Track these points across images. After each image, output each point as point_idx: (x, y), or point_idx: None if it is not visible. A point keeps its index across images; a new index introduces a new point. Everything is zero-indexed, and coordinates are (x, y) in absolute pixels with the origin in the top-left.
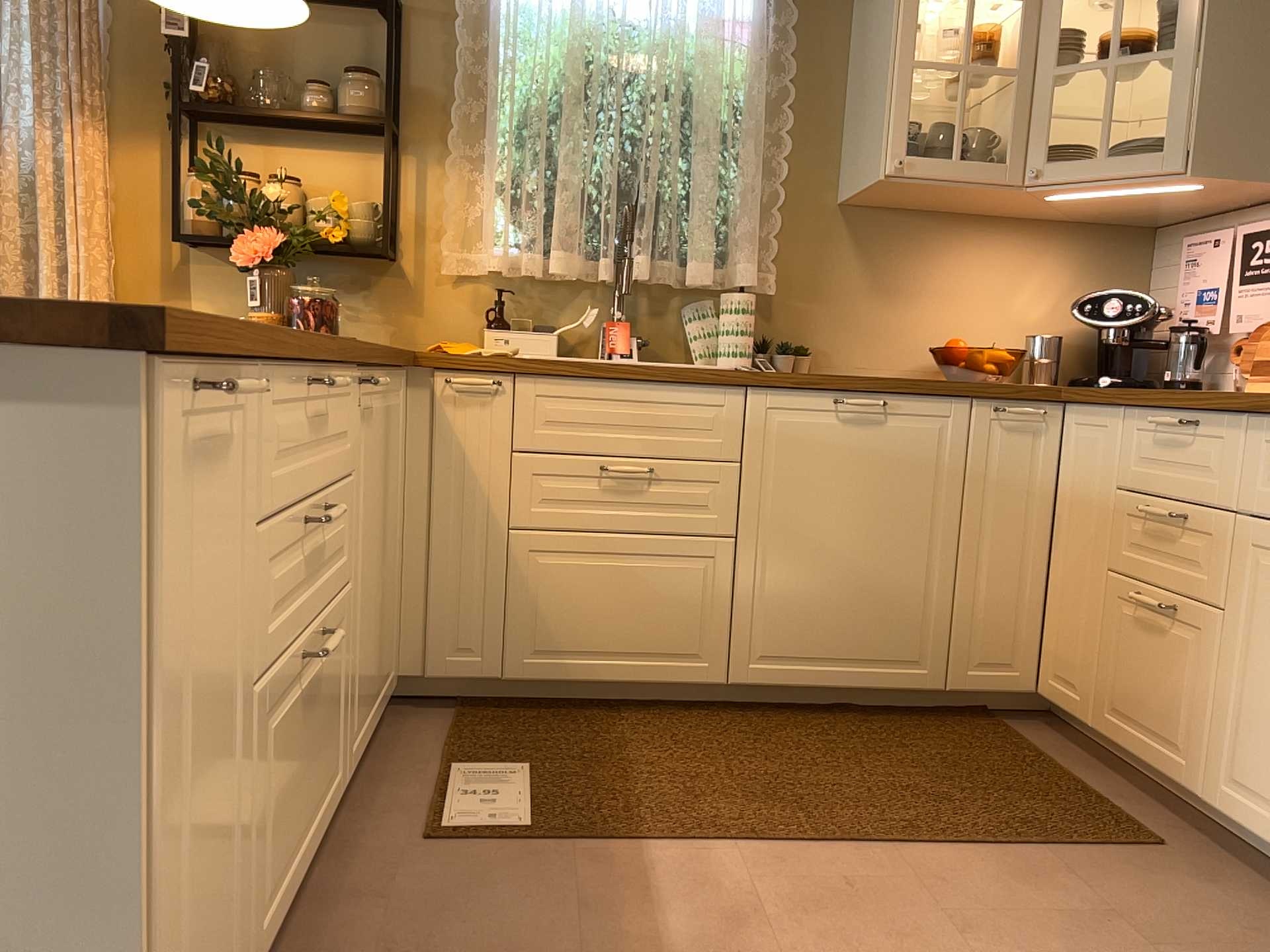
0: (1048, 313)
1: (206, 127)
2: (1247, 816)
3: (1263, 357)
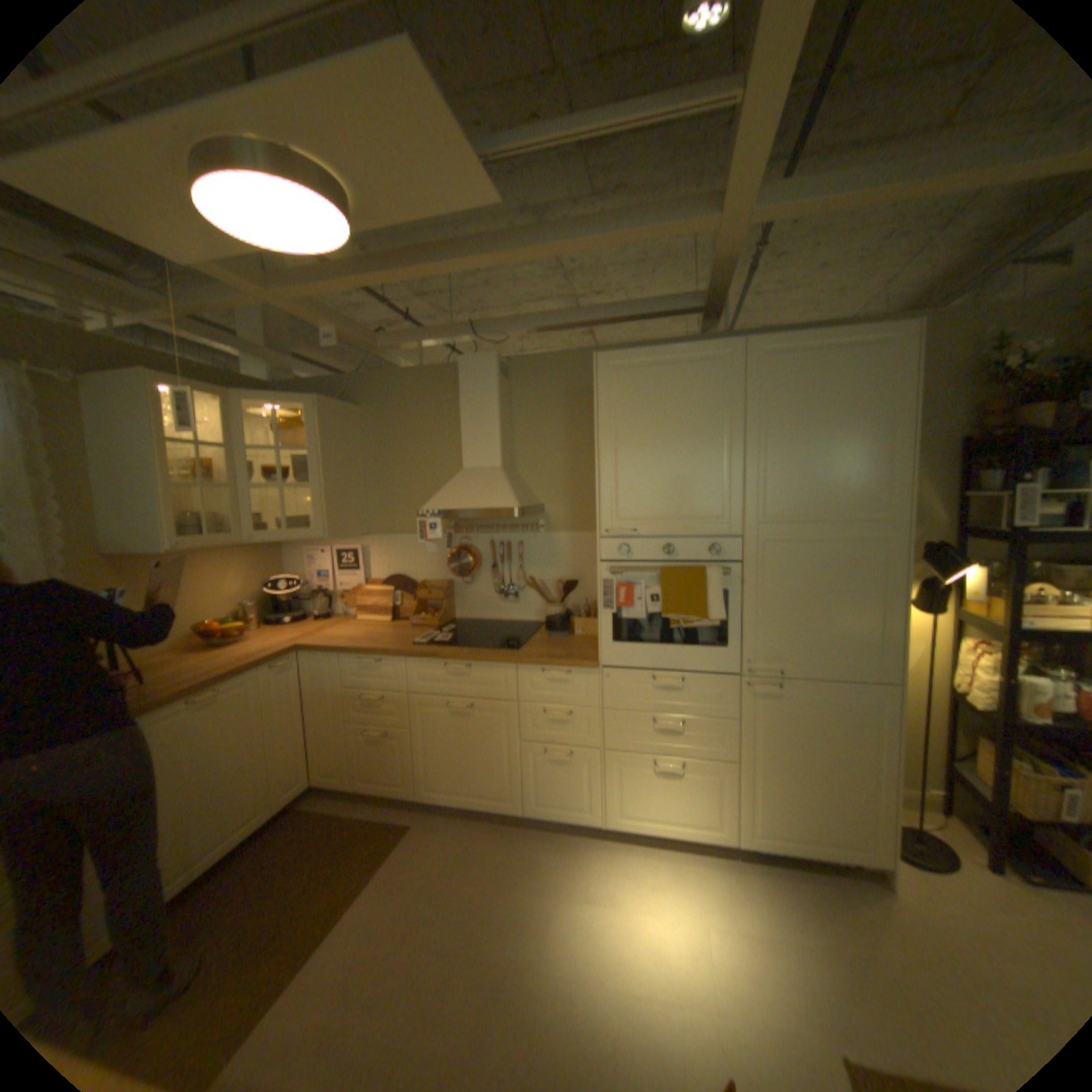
0: (241, 590)
1: None
2: (434, 801)
3: (359, 605)
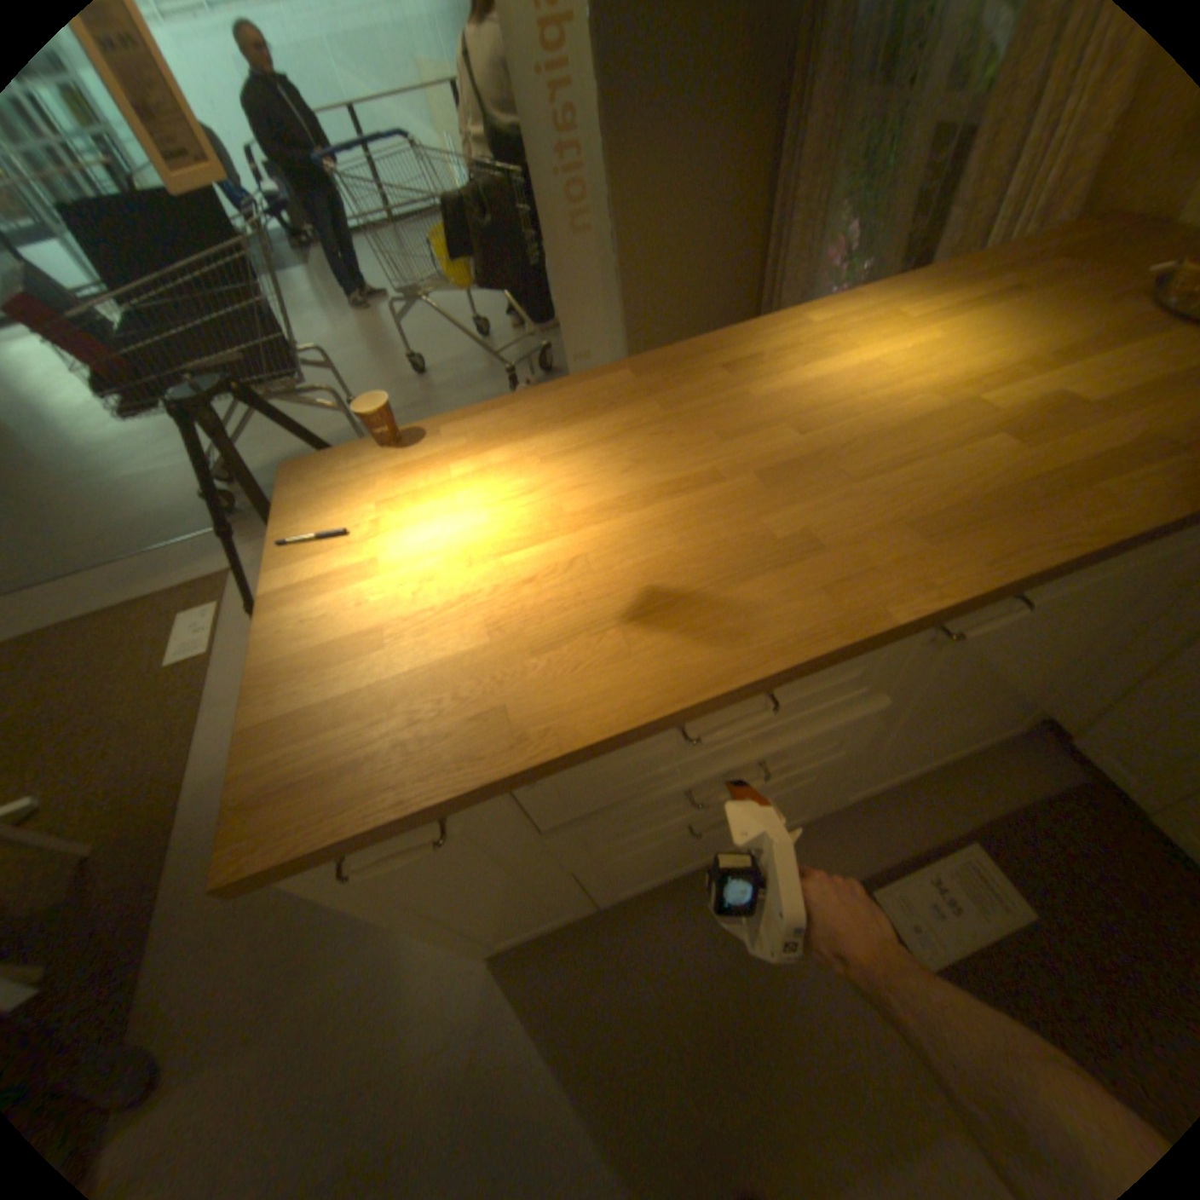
0: None
1: None
2: None
3: None
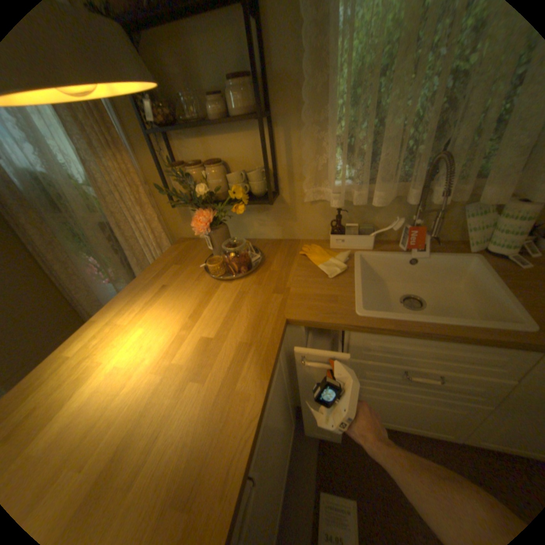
0: None
1: (166, 130)
2: None
3: None
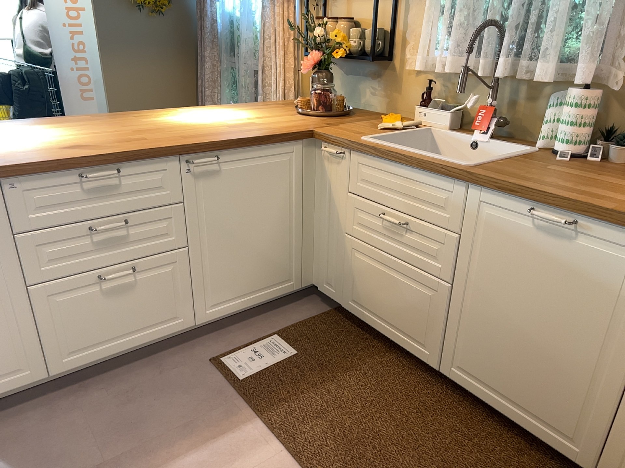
0: None
1: None
2: None
3: None
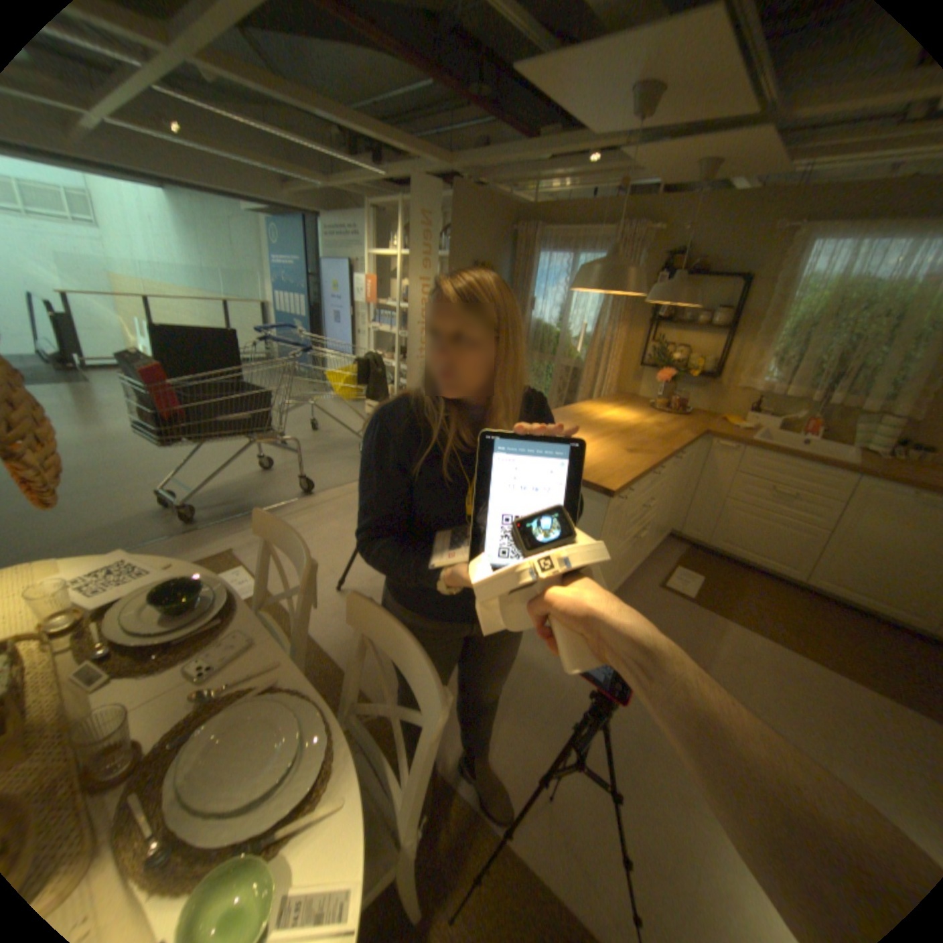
0: None
1: (659, 323)
2: None
3: None
